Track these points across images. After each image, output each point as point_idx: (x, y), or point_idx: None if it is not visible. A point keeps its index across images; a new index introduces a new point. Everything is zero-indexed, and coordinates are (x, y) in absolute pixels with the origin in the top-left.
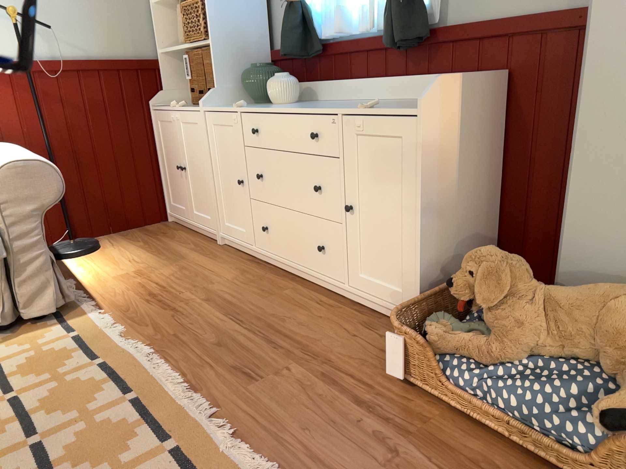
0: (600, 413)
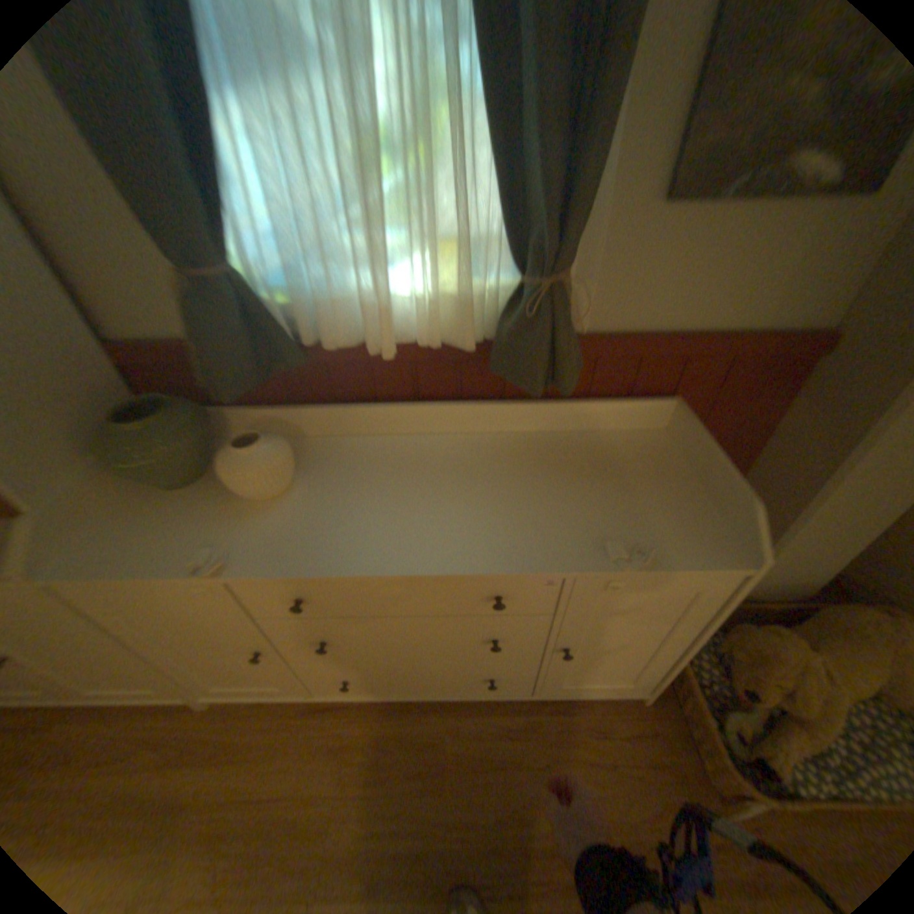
0: None
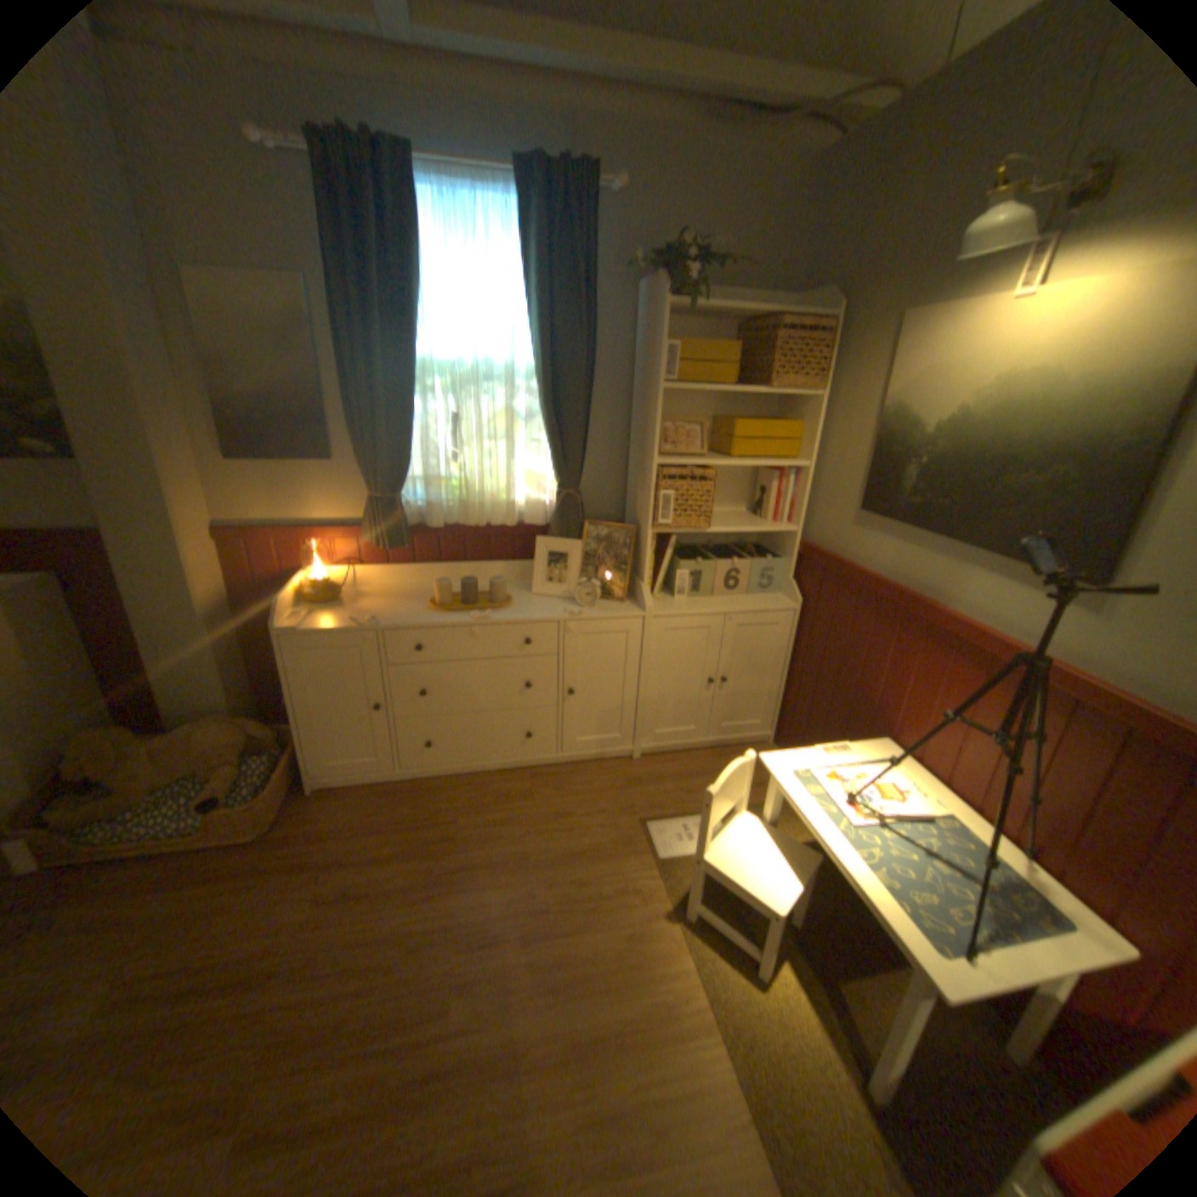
0: (194, 809)
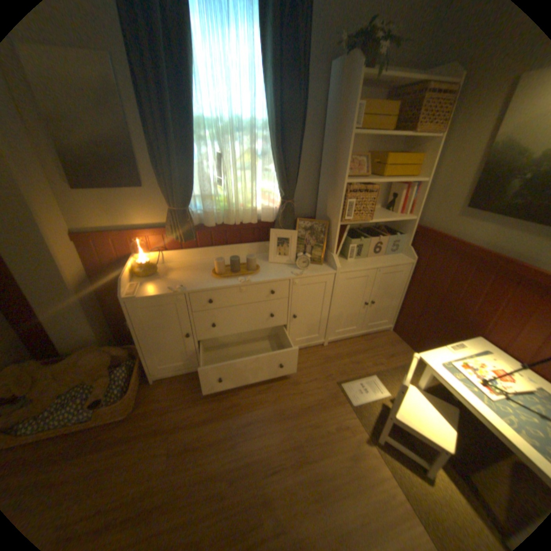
0: (87, 407)
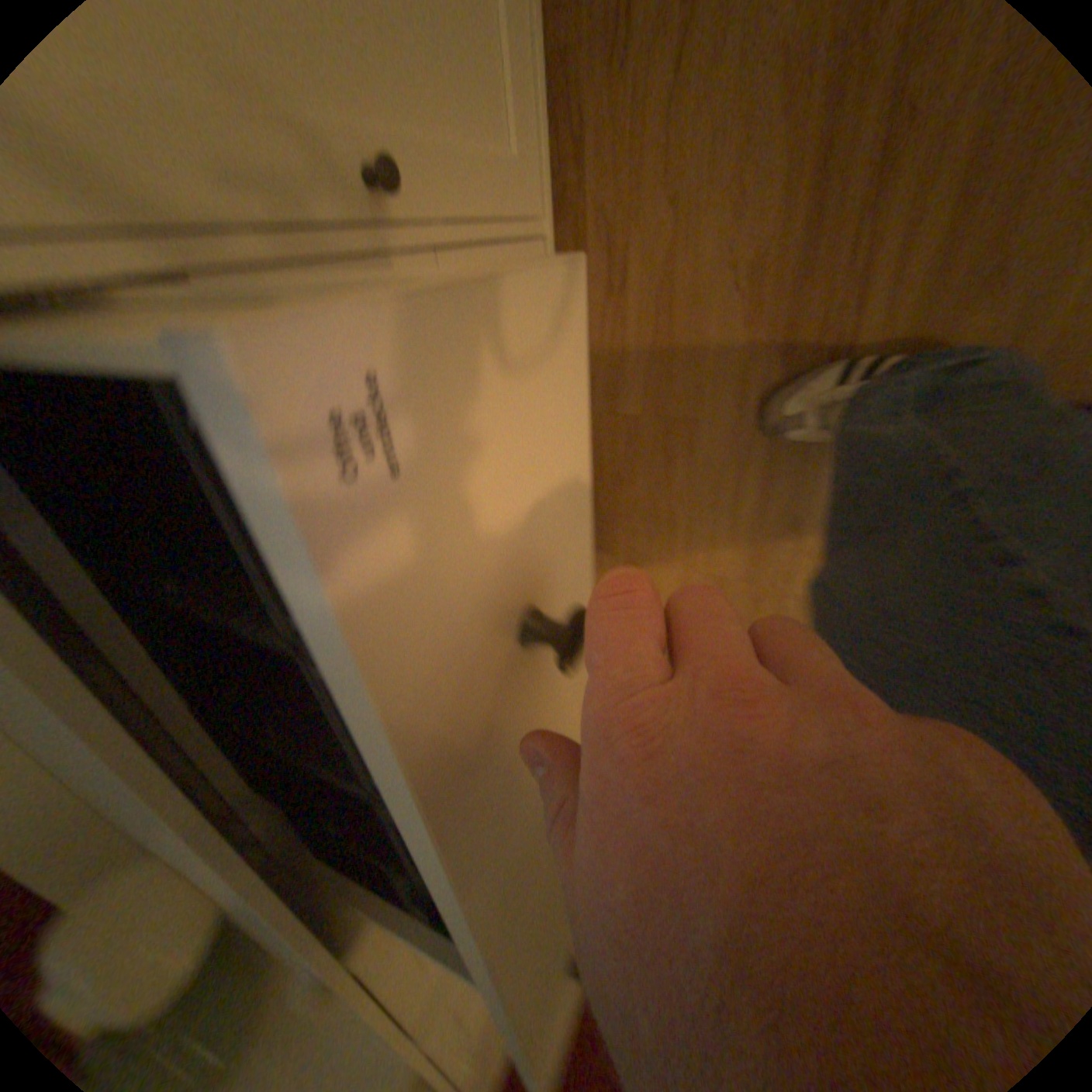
0: None
